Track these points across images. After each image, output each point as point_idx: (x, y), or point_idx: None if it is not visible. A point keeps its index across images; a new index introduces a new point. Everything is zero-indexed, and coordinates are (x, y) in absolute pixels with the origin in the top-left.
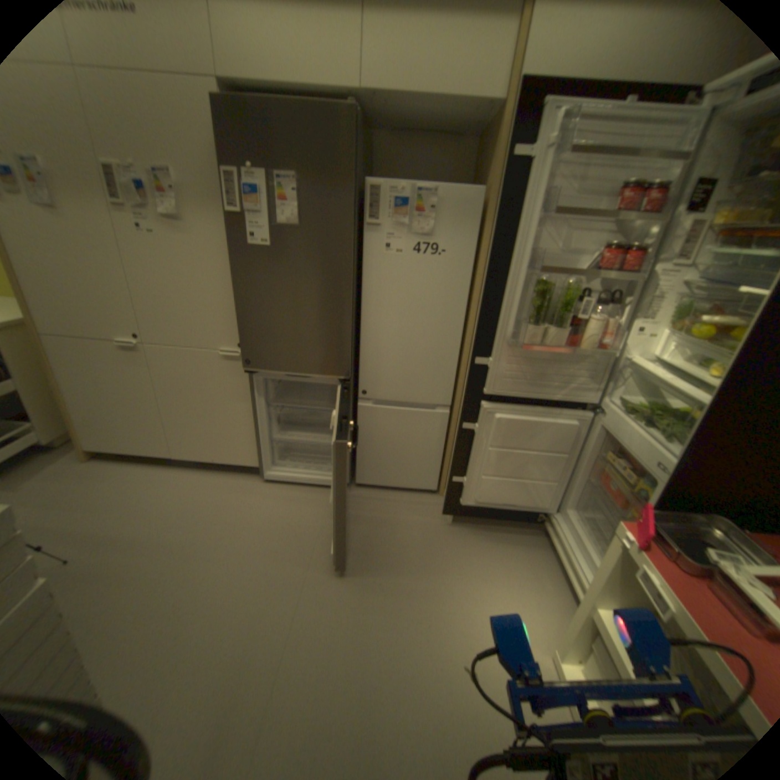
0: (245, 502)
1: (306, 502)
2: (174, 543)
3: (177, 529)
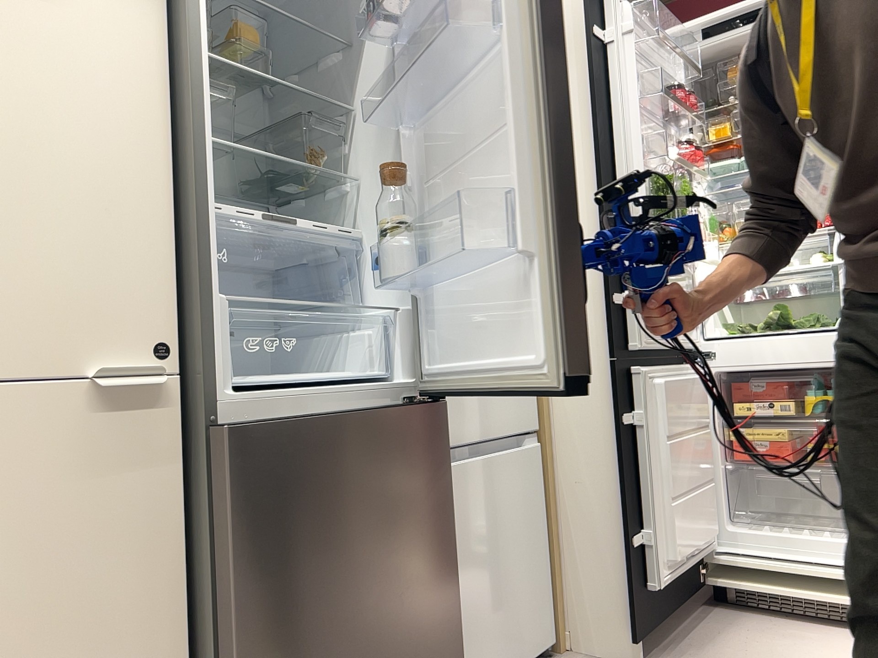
0: None
1: None
2: None
3: None
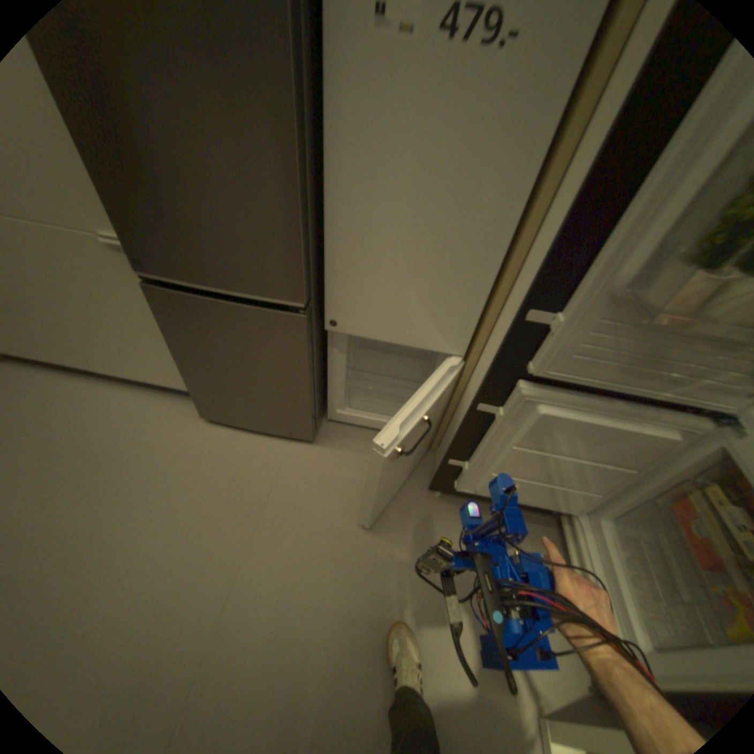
0: (184, 441)
1: (259, 446)
2: (86, 494)
3: (93, 473)
